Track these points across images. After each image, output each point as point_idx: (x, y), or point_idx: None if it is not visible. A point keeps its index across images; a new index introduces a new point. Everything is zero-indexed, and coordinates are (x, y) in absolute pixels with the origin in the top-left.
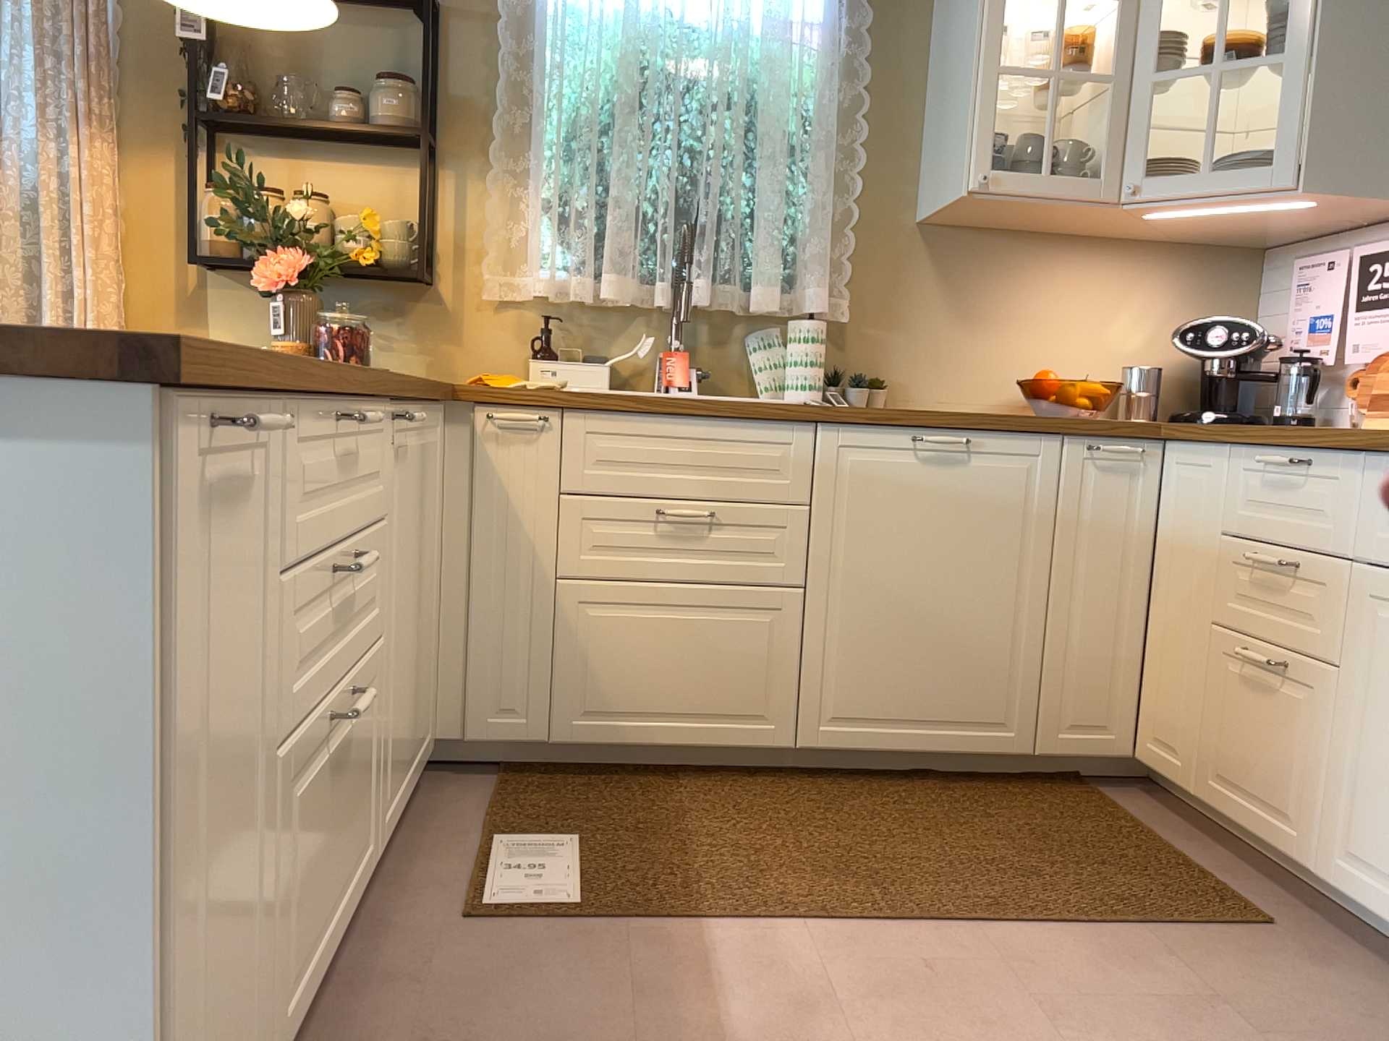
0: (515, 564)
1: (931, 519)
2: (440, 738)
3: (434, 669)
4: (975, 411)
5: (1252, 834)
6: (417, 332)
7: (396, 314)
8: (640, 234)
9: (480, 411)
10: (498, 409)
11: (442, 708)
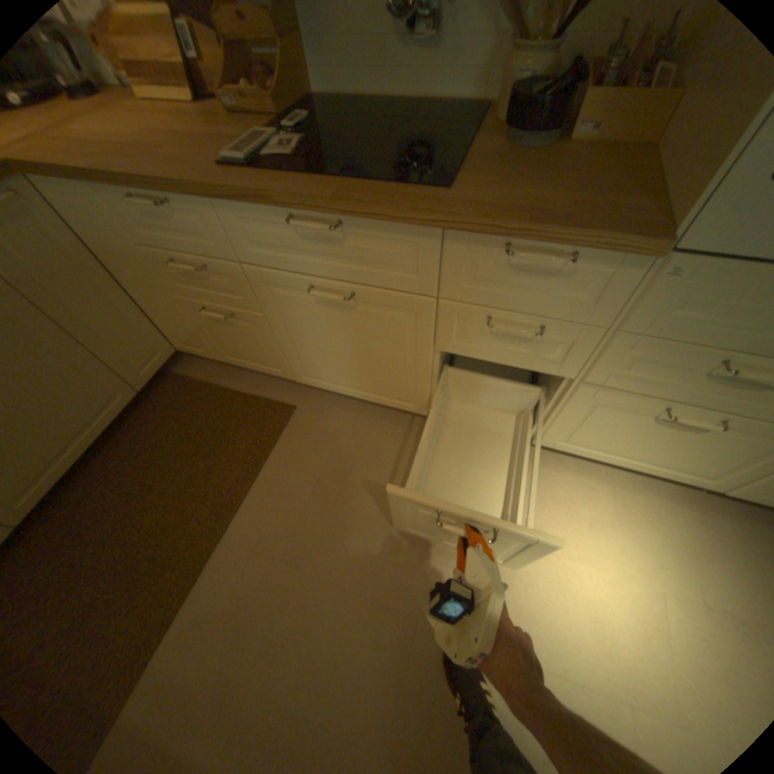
0: None
1: None
2: None
3: None
4: None
5: (259, 371)
6: None
7: None
8: None
9: None
10: None
11: None
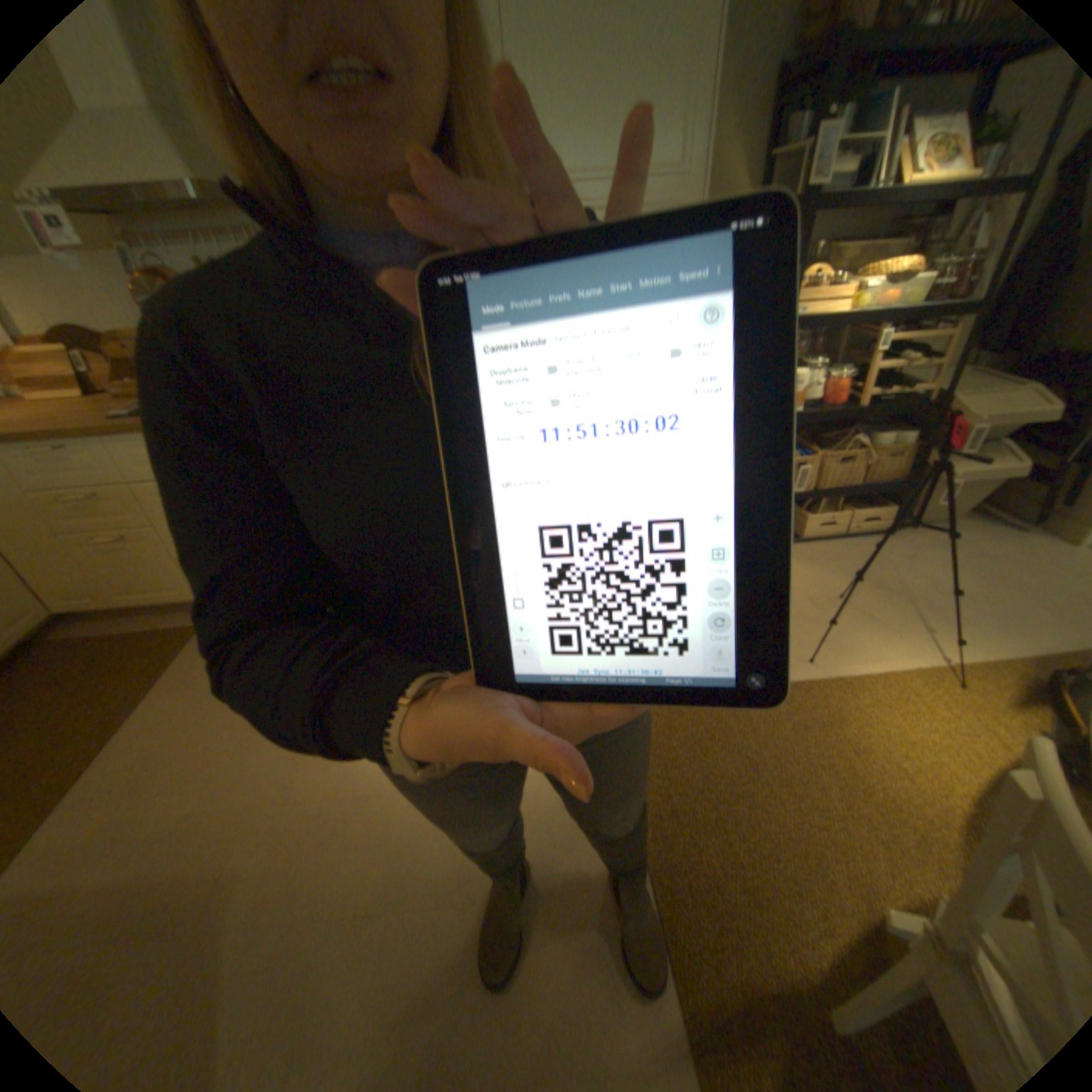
0: None
1: None
2: None
3: None
4: None
5: (153, 604)
6: None
7: None
8: None
9: None
10: None
11: None
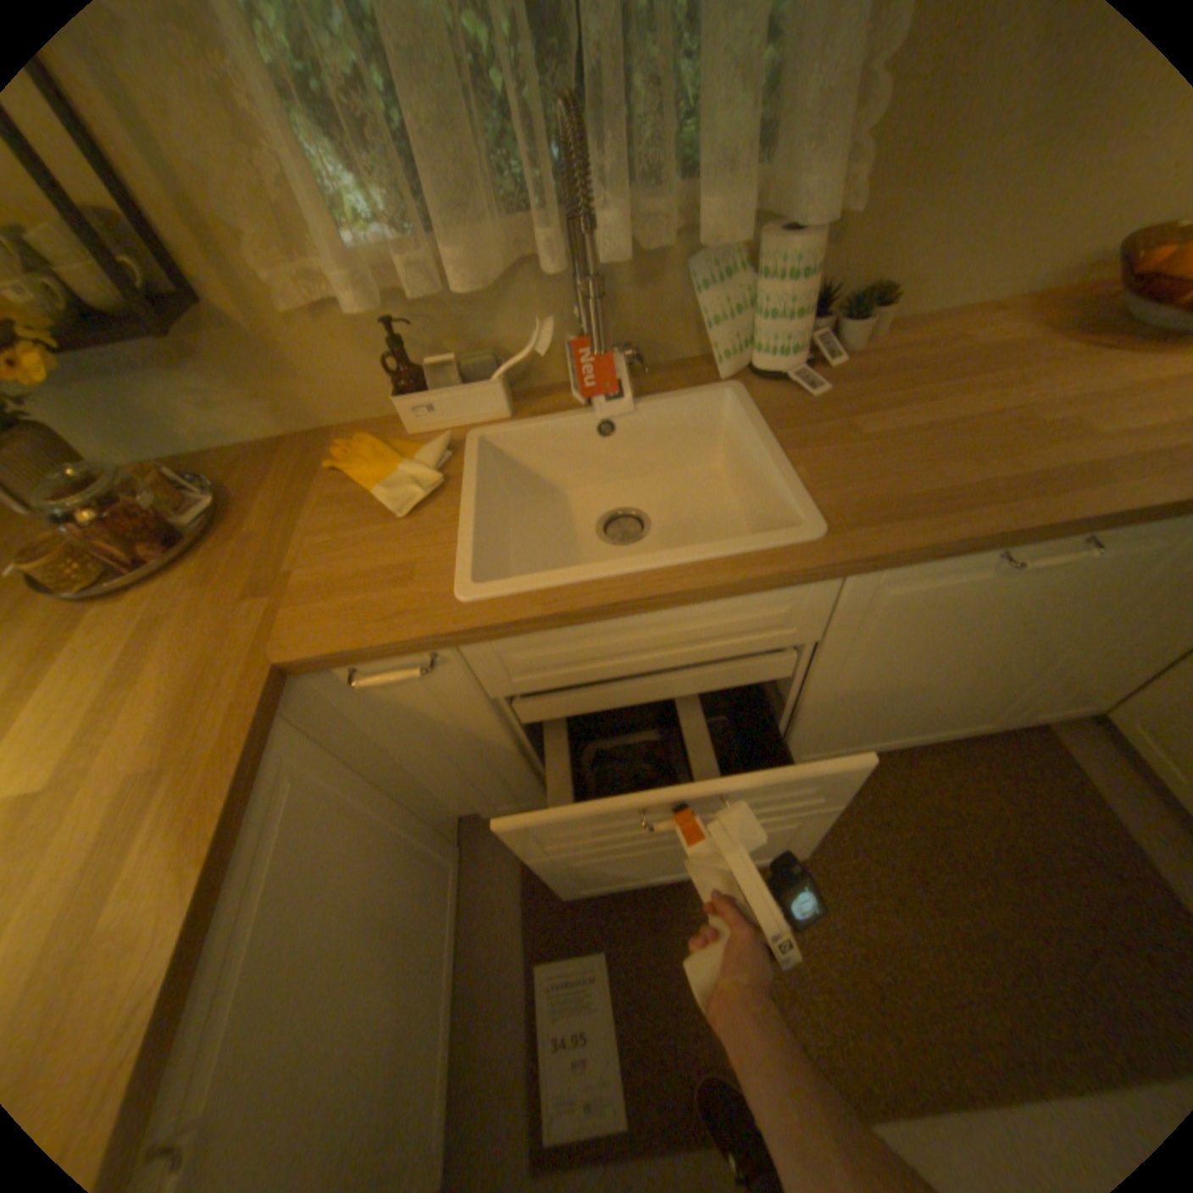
0: (470, 748)
1: (984, 622)
2: (461, 816)
3: (431, 807)
4: (1011, 294)
5: None
6: (225, 374)
7: (178, 354)
8: (478, 121)
9: (337, 666)
10: (361, 660)
11: (452, 807)
